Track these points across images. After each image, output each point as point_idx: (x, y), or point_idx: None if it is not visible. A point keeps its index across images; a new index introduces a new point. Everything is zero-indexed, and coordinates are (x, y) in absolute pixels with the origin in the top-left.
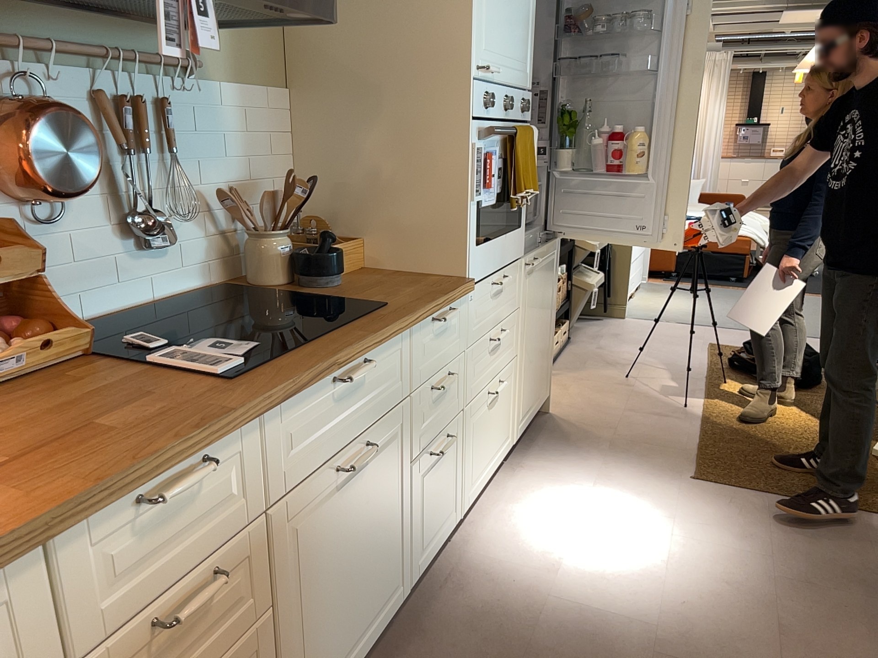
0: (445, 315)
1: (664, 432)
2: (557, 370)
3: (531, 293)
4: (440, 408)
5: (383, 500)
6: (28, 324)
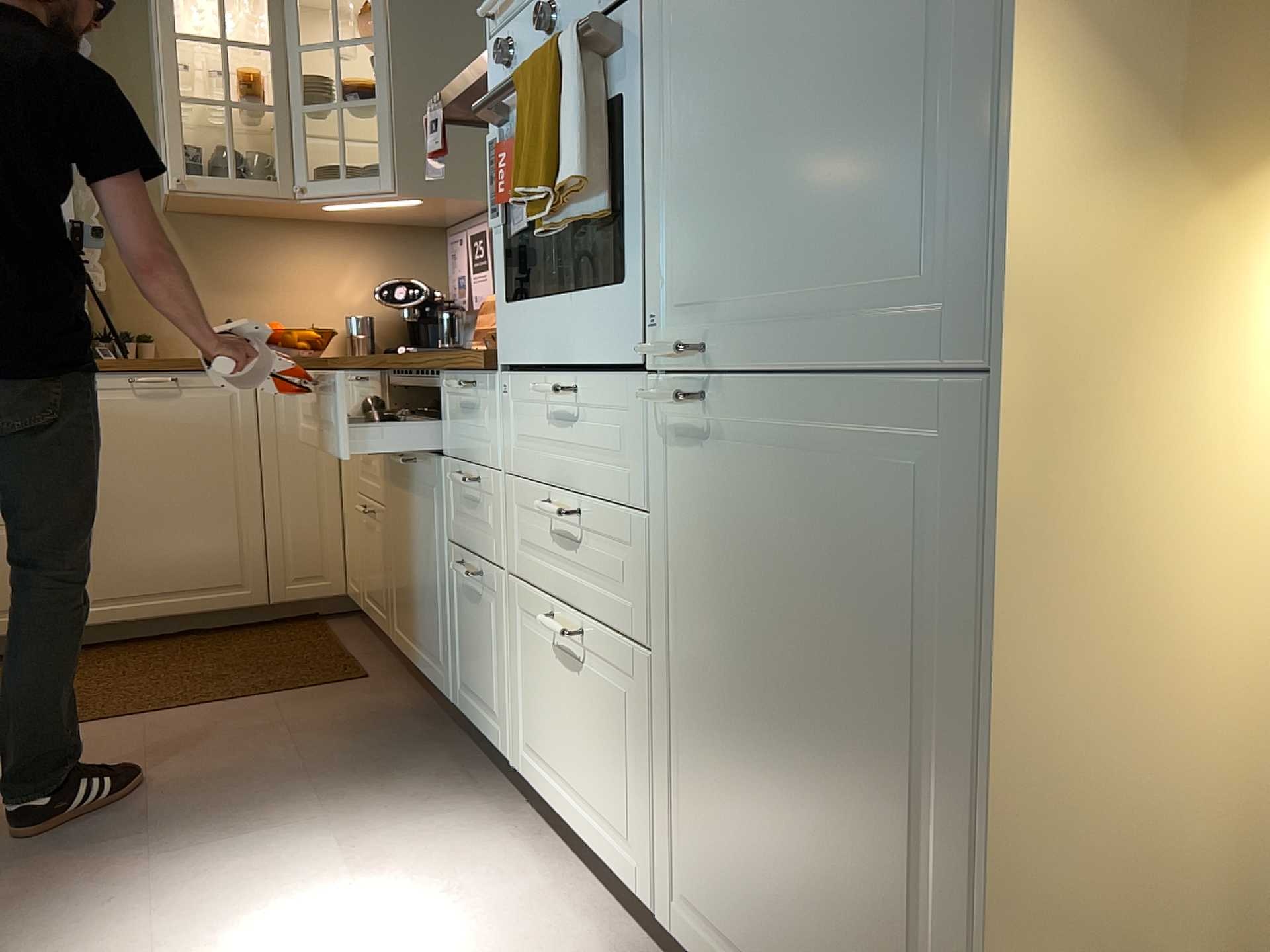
0: (451, 380)
1: None
2: None
3: (703, 511)
4: (474, 521)
5: (428, 540)
6: None
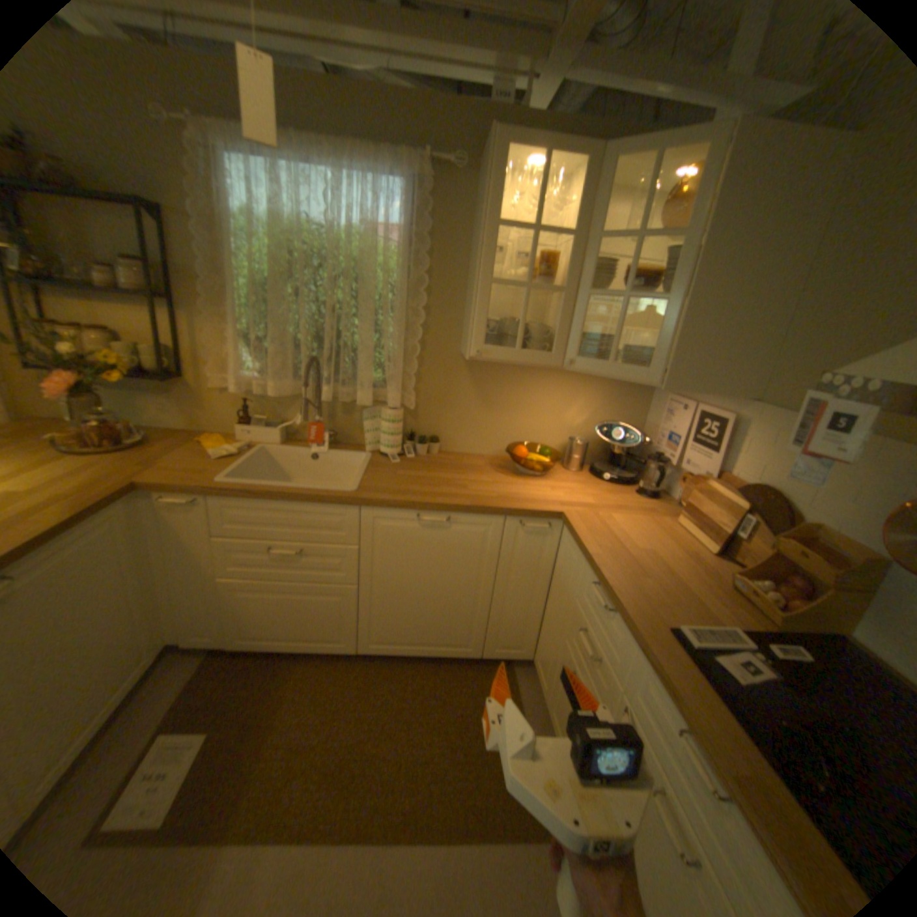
0: None
1: None
2: None
3: None
4: None
5: None
6: (802, 603)
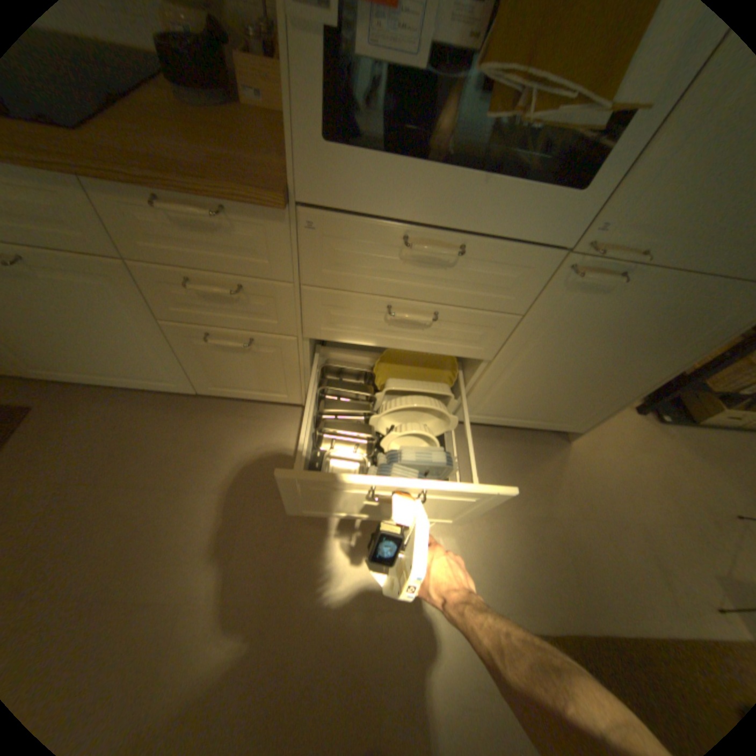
0: (167, 201)
1: (621, 586)
2: (679, 435)
3: (575, 315)
4: (227, 309)
5: (102, 319)
6: None
